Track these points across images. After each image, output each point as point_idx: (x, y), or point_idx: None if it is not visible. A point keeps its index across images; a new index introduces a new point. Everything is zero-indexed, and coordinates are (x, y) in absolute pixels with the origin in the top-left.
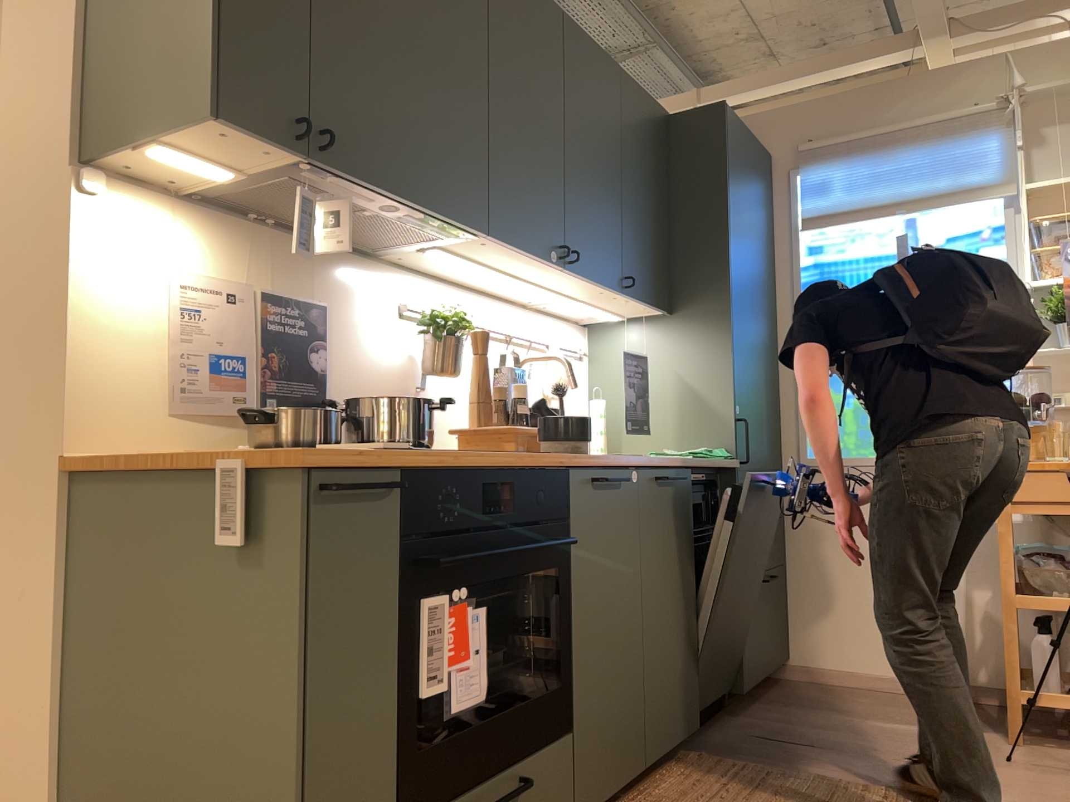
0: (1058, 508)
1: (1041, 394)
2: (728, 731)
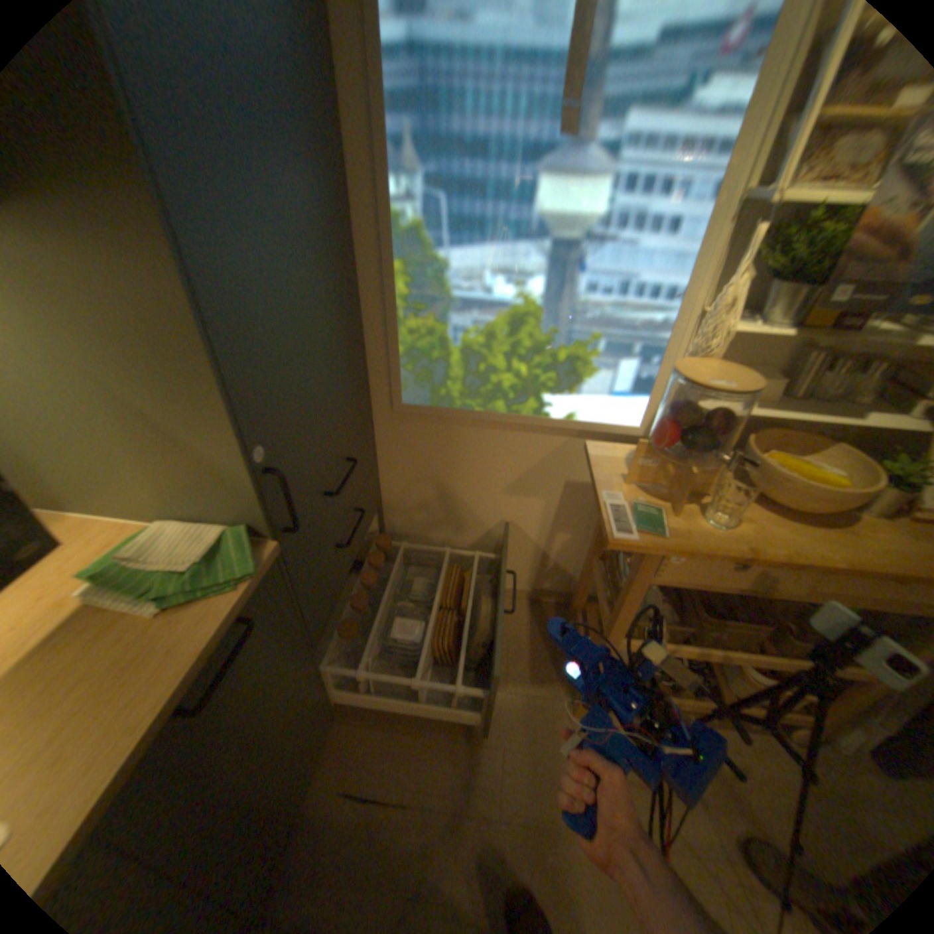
0: (703, 585)
1: (728, 412)
2: (313, 789)
